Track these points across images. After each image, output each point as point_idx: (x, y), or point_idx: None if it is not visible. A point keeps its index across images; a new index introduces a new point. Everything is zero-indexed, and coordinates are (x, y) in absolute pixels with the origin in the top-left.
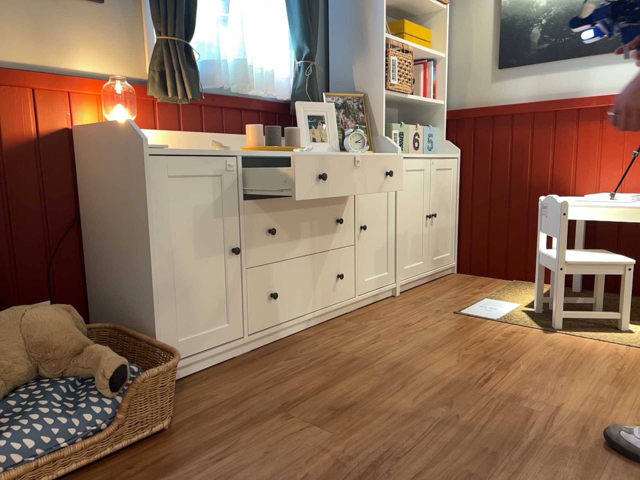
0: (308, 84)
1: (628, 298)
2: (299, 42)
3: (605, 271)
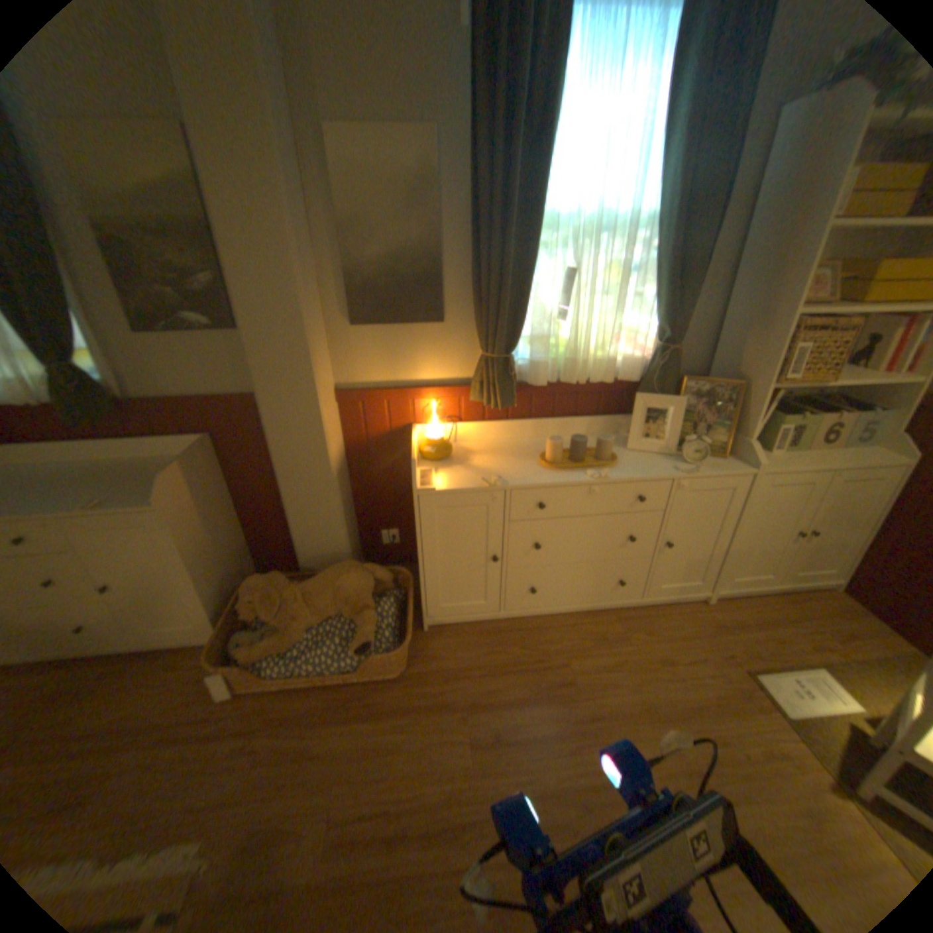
0: (659, 372)
1: None
2: (661, 321)
3: None
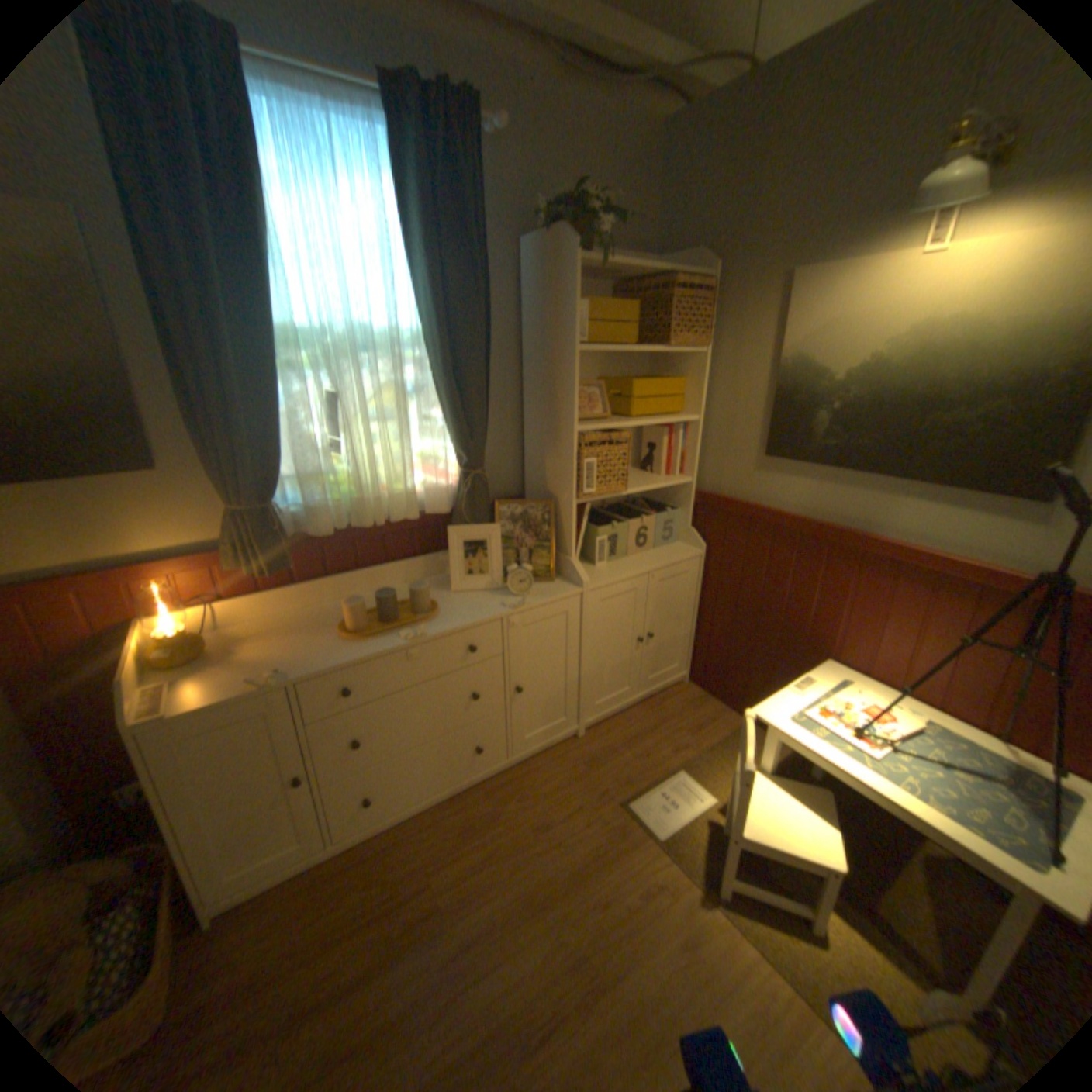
0: (466, 501)
1: (830, 909)
2: (455, 447)
3: (802, 868)
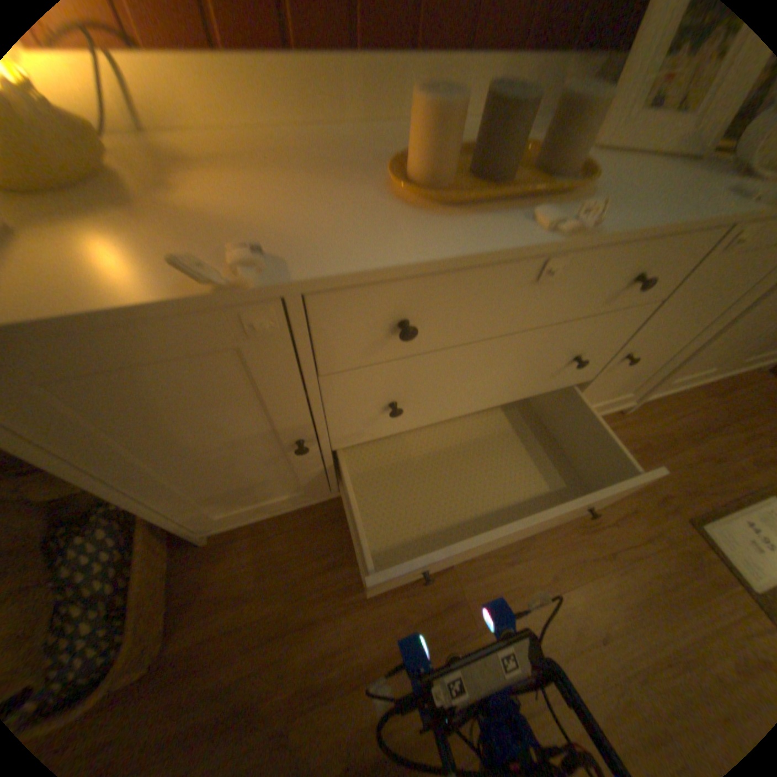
0: None
1: None
2: None
3: None
